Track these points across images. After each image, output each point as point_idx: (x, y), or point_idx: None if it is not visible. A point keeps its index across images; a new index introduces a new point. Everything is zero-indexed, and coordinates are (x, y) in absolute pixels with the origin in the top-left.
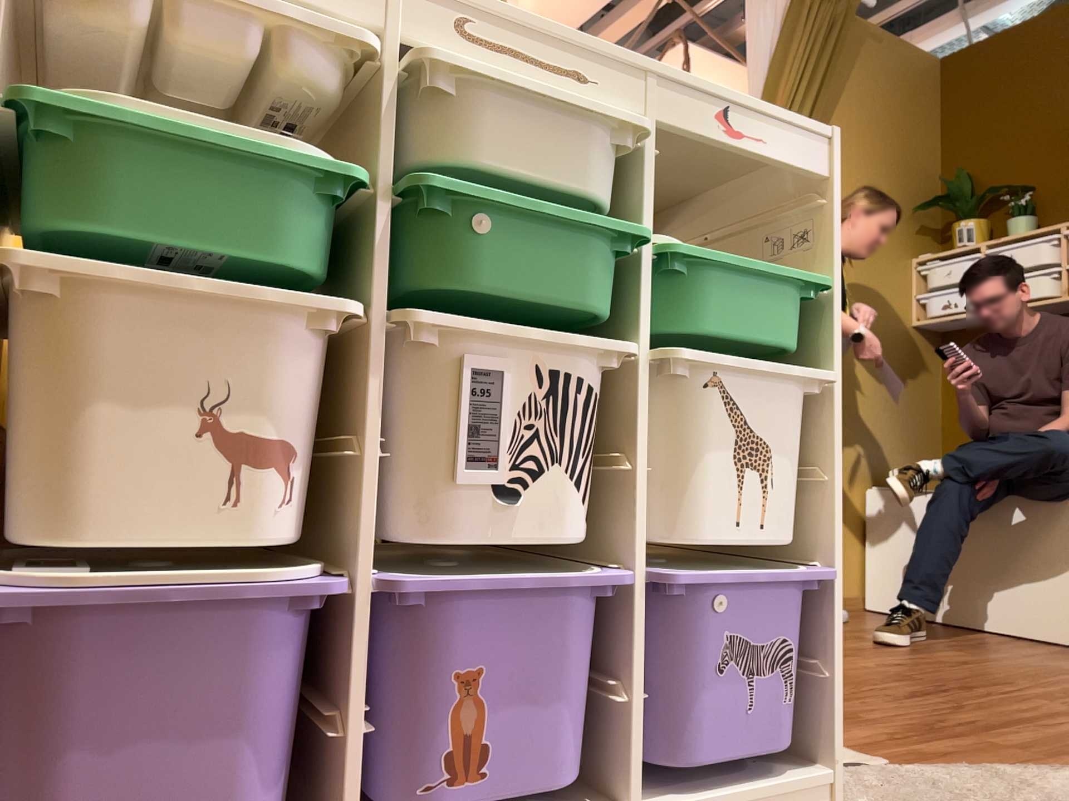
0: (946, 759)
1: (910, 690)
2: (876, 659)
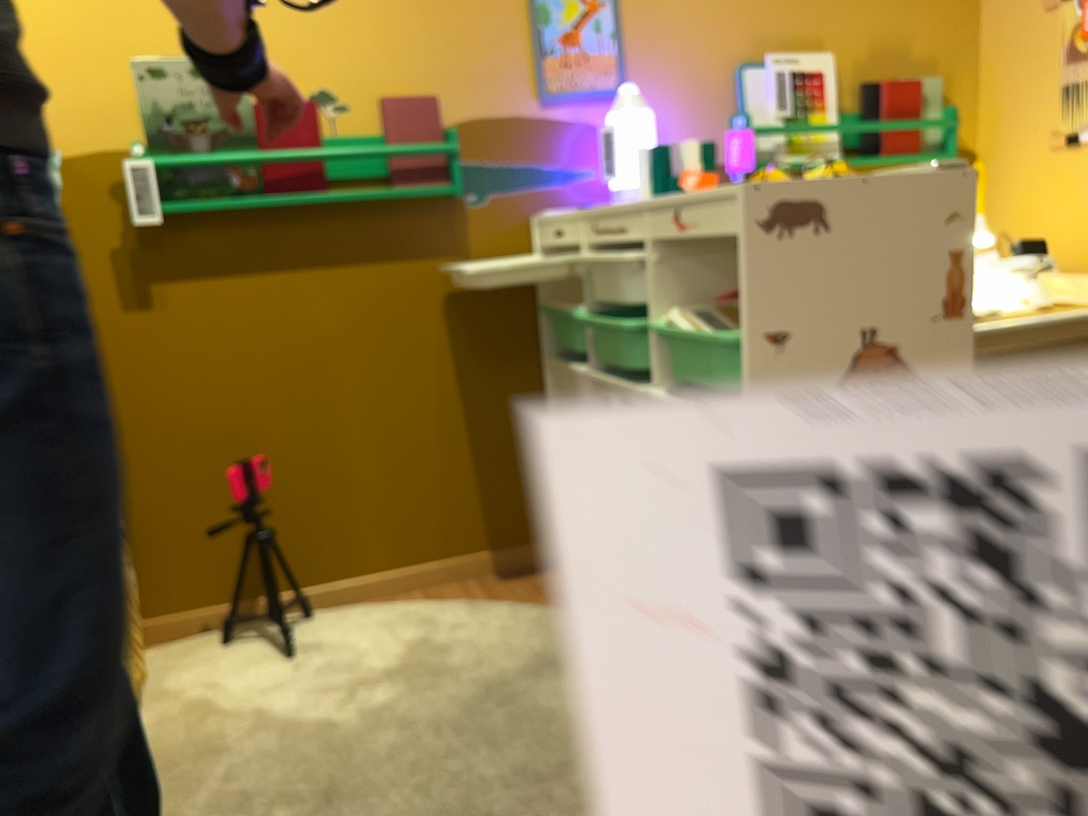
0: None
1: None
2: None
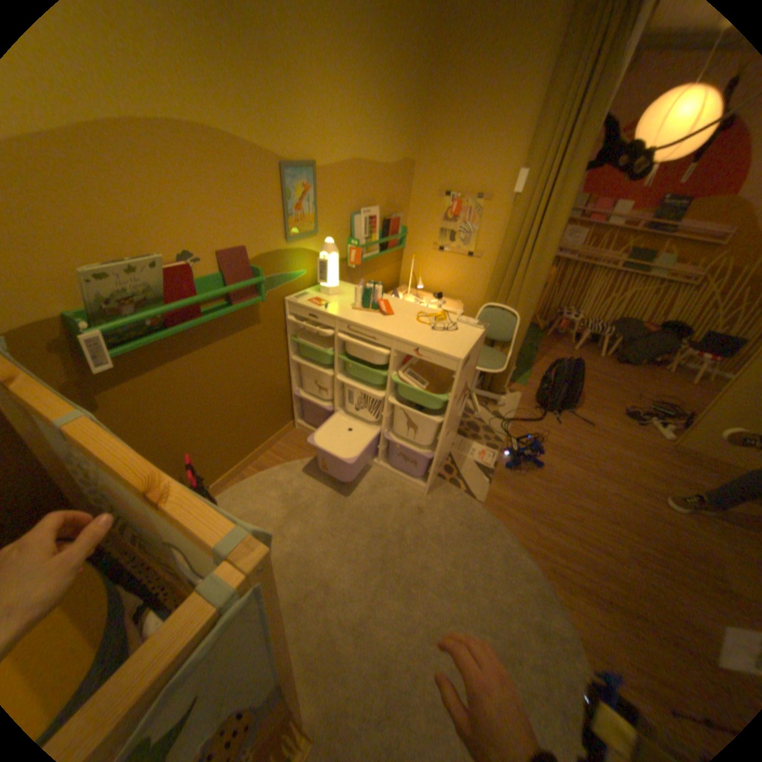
0: (499, 517)
1: (579, 507)
2: (622, 494)
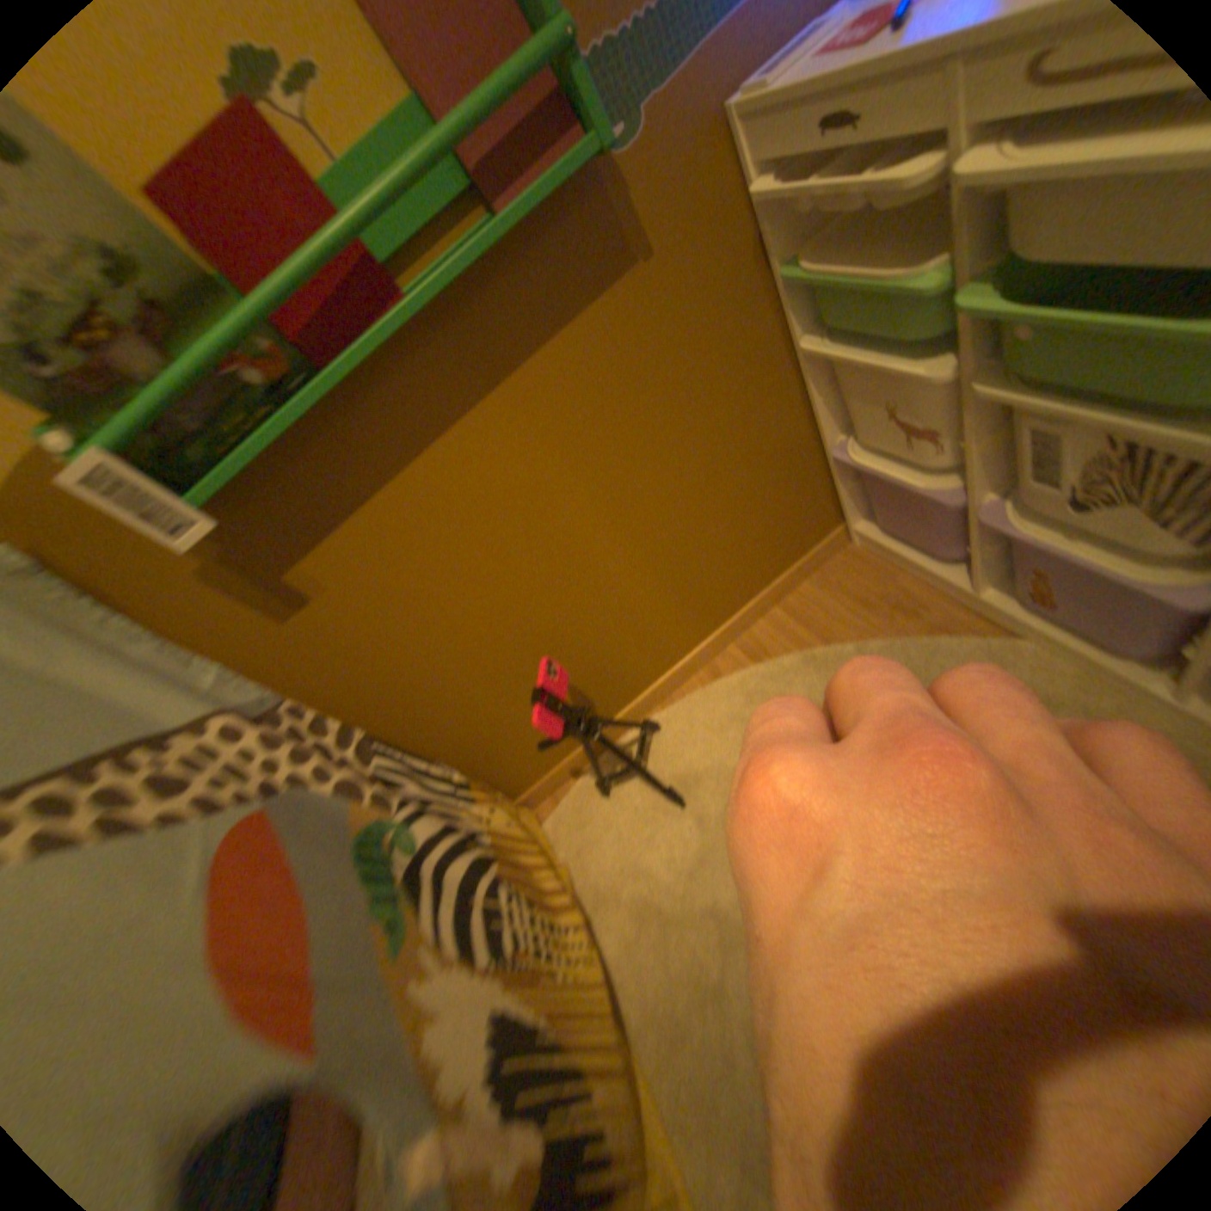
0: None
1: None
2: None
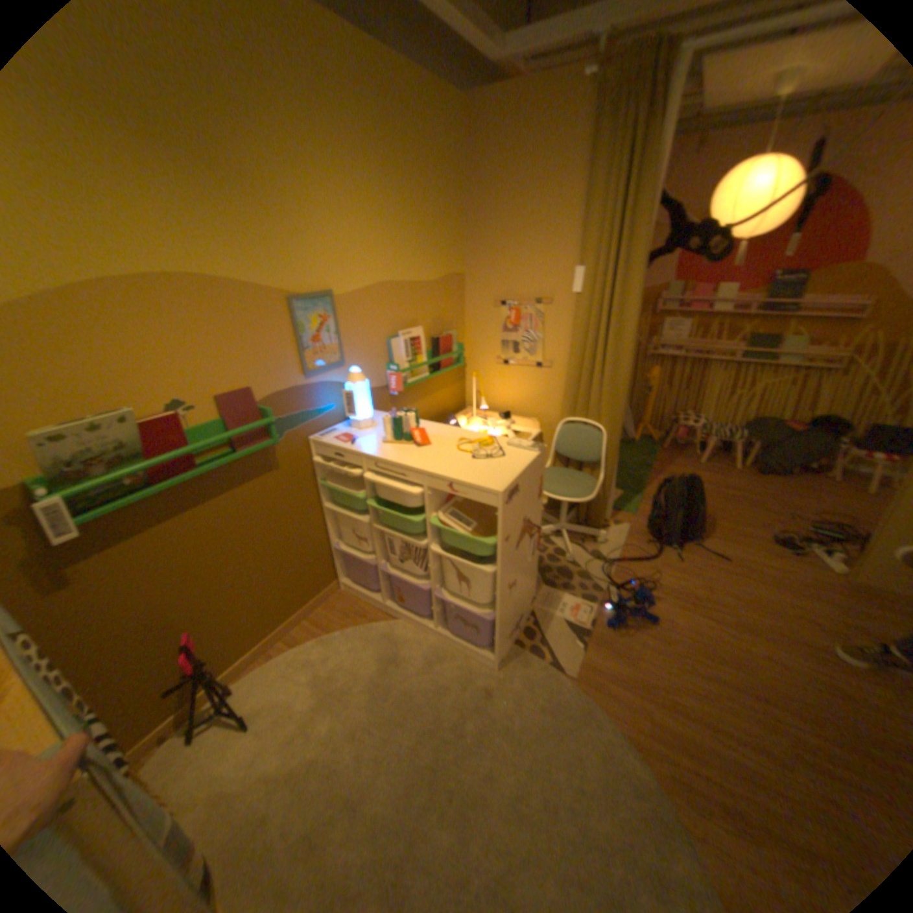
0: (597, 698)
1: (711, 678)
2: (774, 656)
